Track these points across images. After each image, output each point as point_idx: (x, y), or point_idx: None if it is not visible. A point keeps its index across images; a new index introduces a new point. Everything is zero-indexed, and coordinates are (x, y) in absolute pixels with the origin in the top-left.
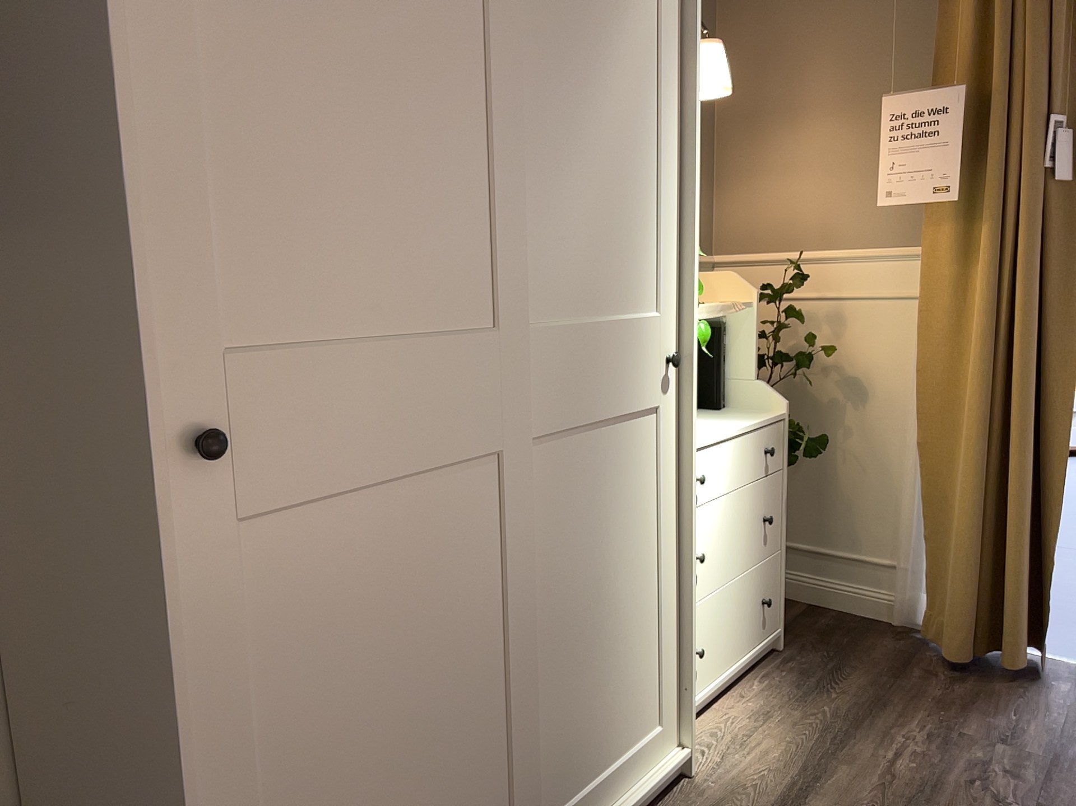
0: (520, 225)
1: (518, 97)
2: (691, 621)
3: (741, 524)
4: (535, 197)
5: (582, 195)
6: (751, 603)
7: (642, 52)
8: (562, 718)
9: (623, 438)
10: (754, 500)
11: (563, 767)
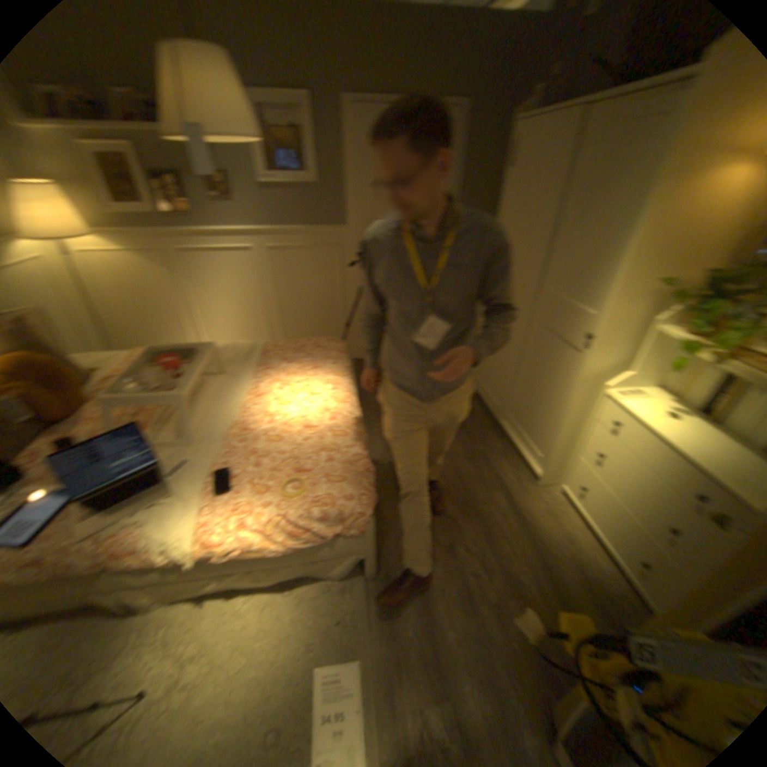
0: (552, 256)
1: (563, 215)
2: (559, 440)
3: (650, 493)
4: (562, 248)
5: (579, 251)
6: (638, 544)
7: (635, 184)
8: (523, 400)
9: (565, 347)
10: (671, 501)
11: (520, 412)
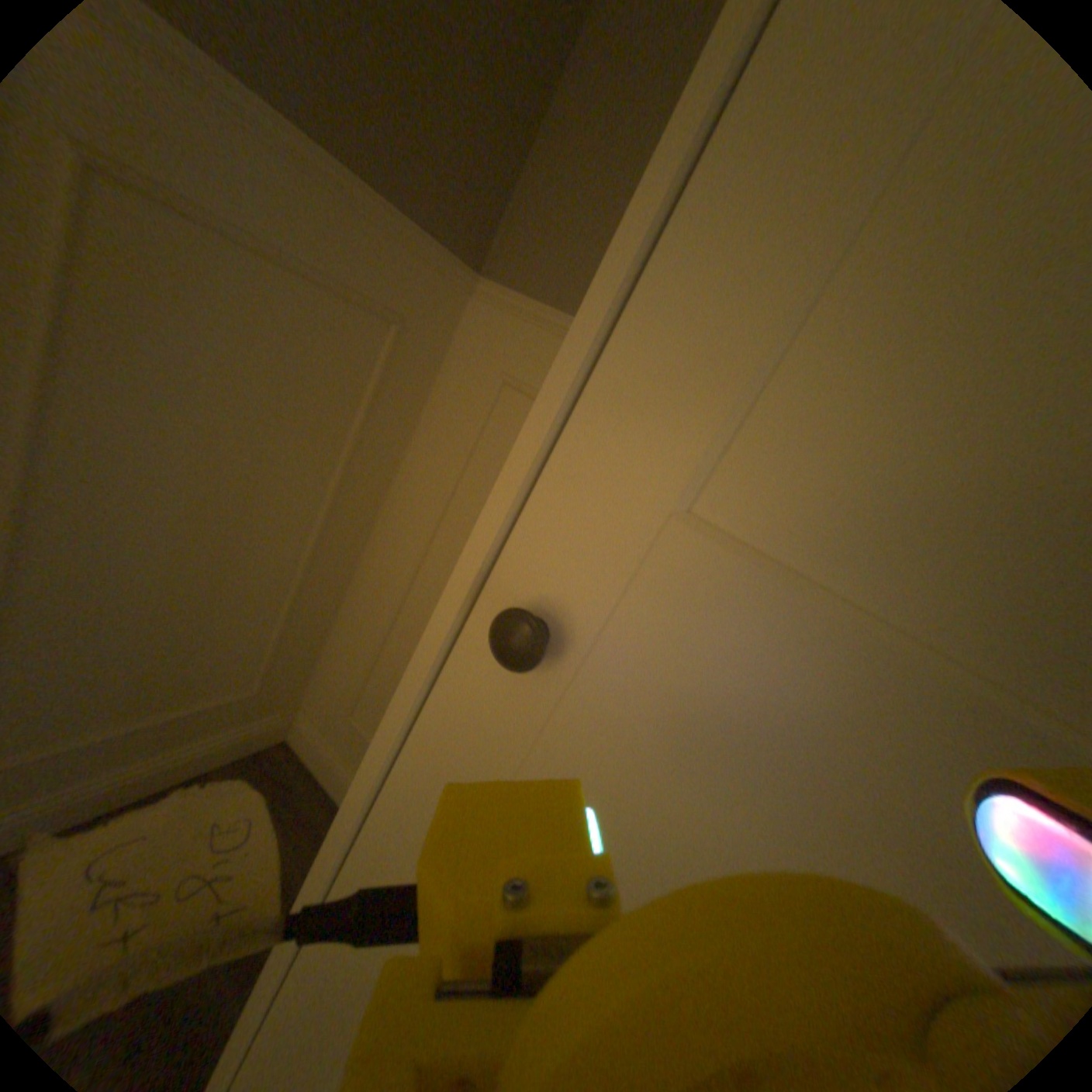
0: None
1: None
2: None
3: None
4: None
5: None
6: None
7: None
8: None
9: None
10: None
11: None
